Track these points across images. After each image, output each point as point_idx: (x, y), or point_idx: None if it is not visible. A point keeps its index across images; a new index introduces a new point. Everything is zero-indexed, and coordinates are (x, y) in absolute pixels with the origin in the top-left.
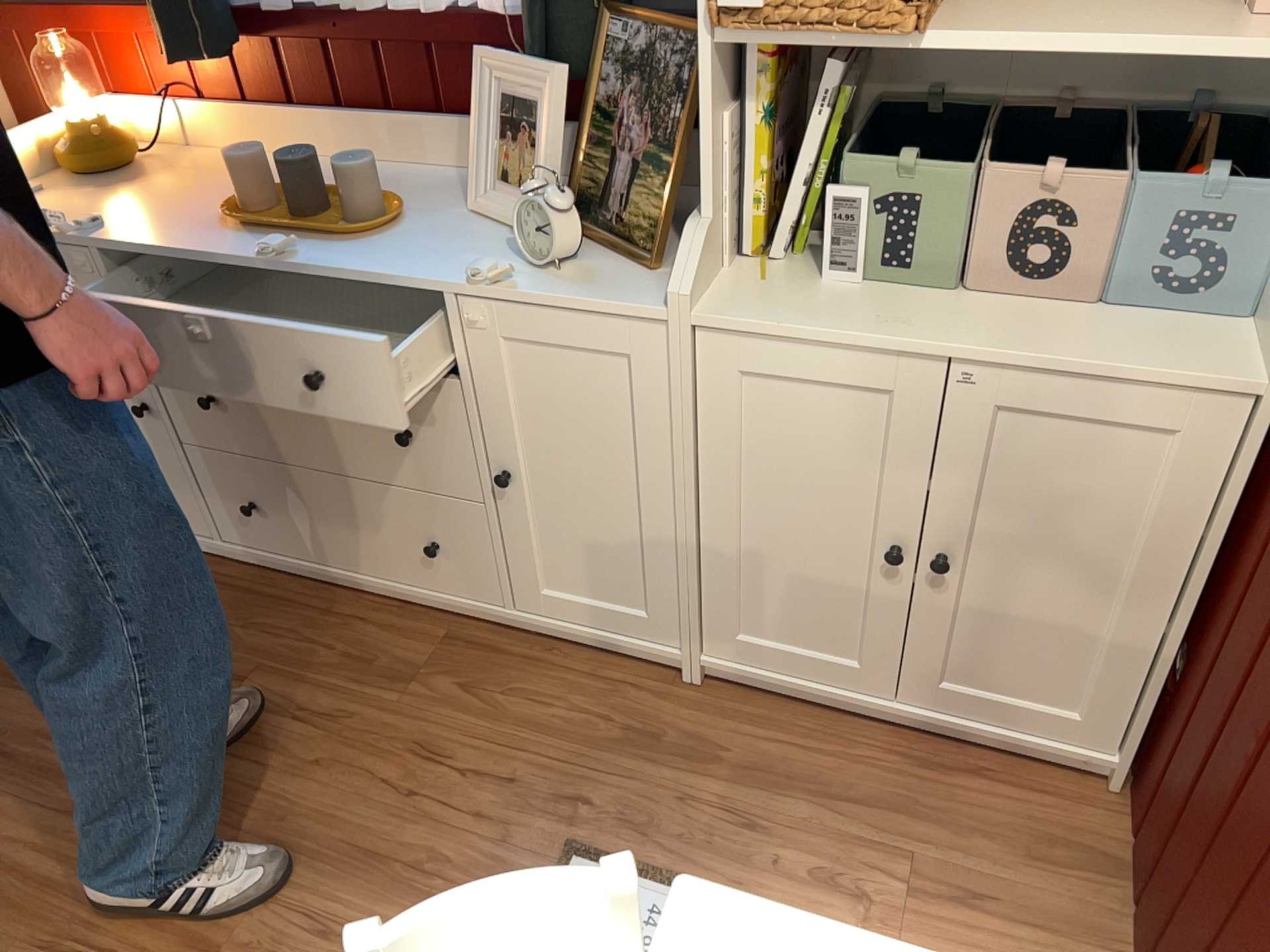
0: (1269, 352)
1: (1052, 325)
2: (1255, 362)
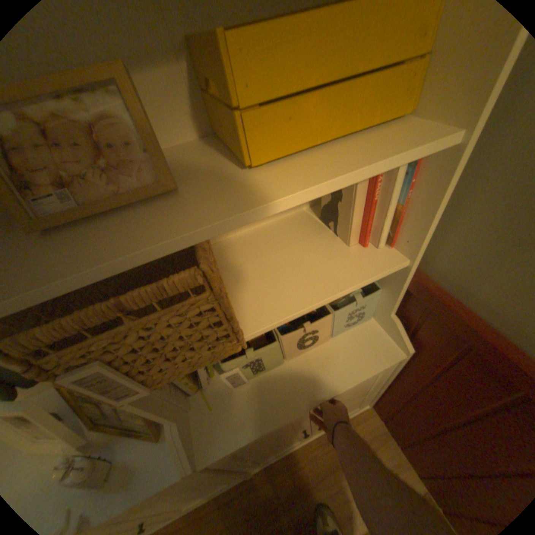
0: (395, 341)
1: (327, 366)
2: (395, 348)
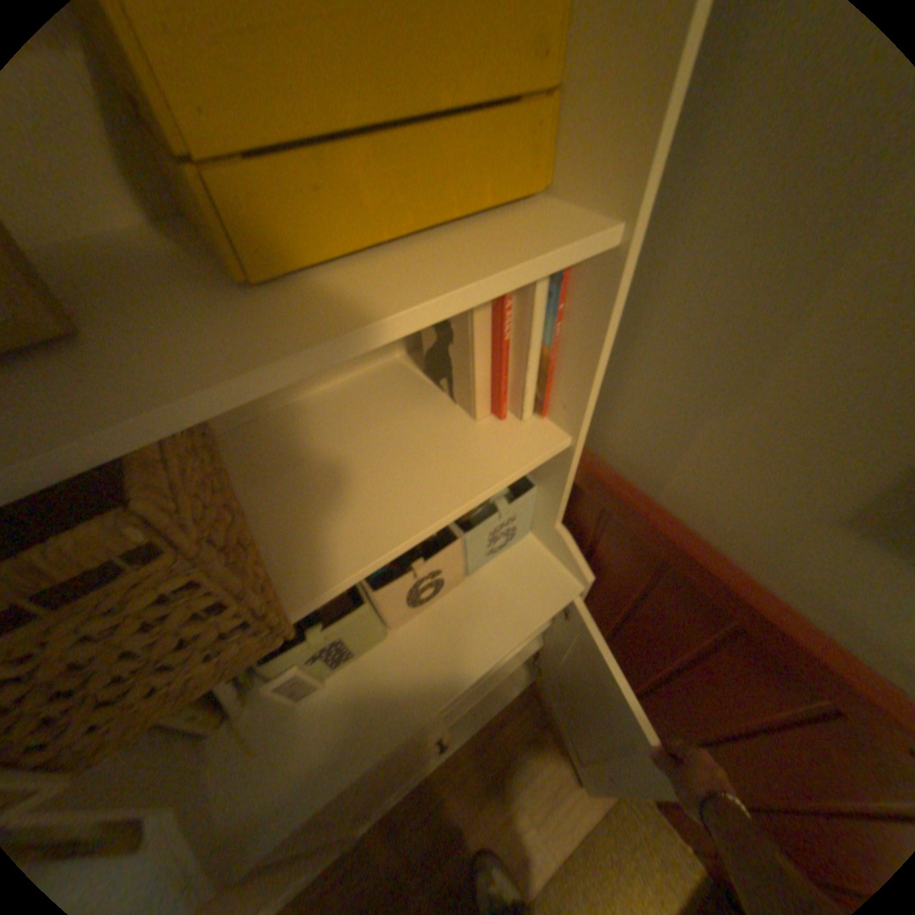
0: (566, 566)
1: (463, 627)
2: (566, 577)
